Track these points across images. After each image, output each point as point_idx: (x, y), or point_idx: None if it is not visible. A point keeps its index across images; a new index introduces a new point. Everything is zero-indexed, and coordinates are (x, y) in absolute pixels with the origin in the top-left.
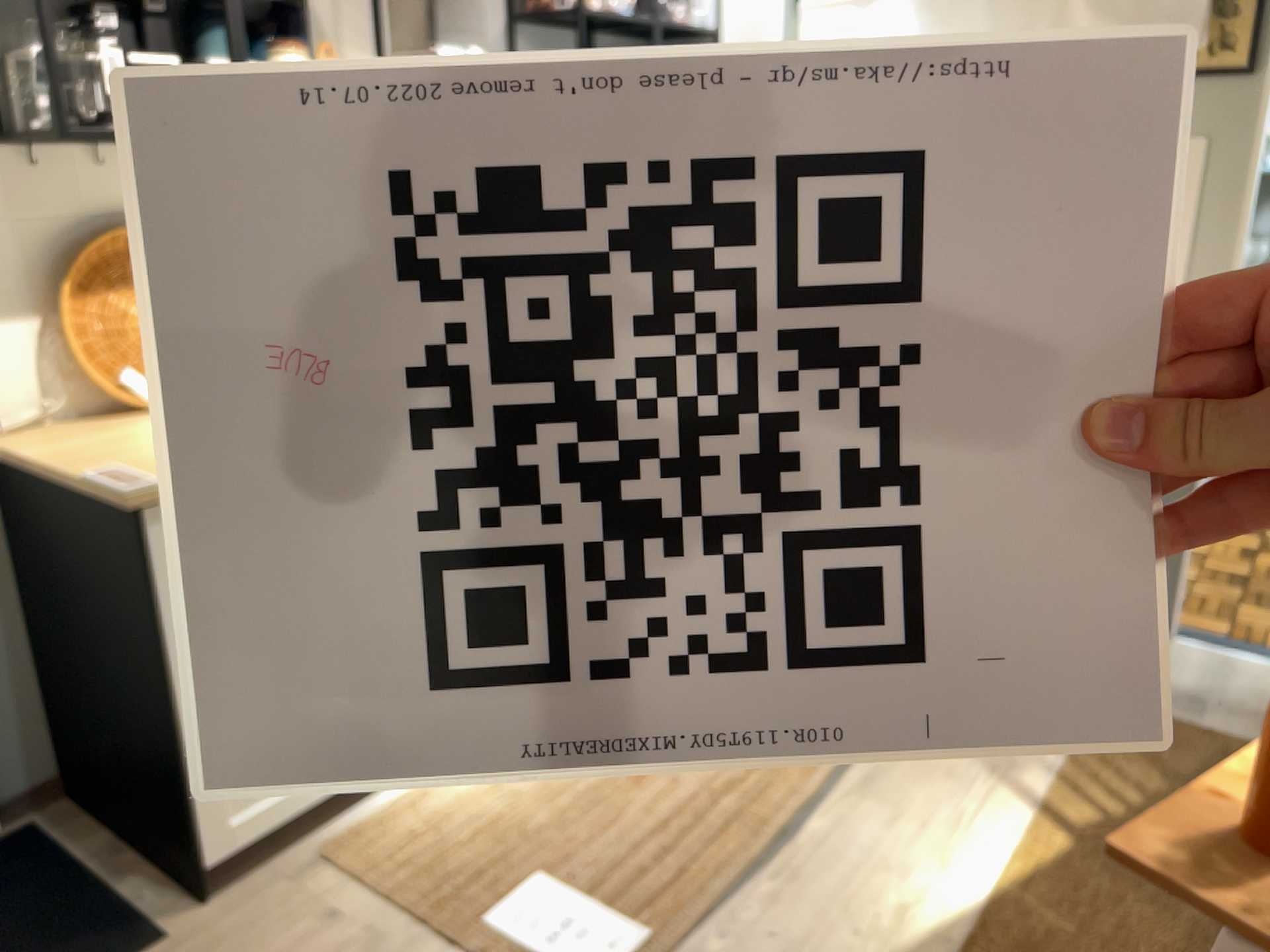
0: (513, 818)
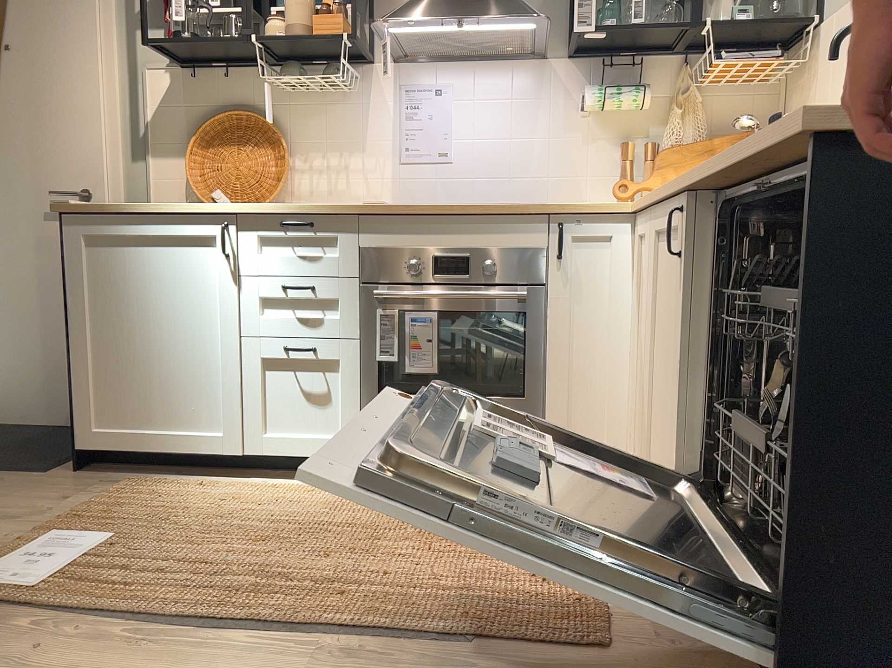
0: (185, 514)
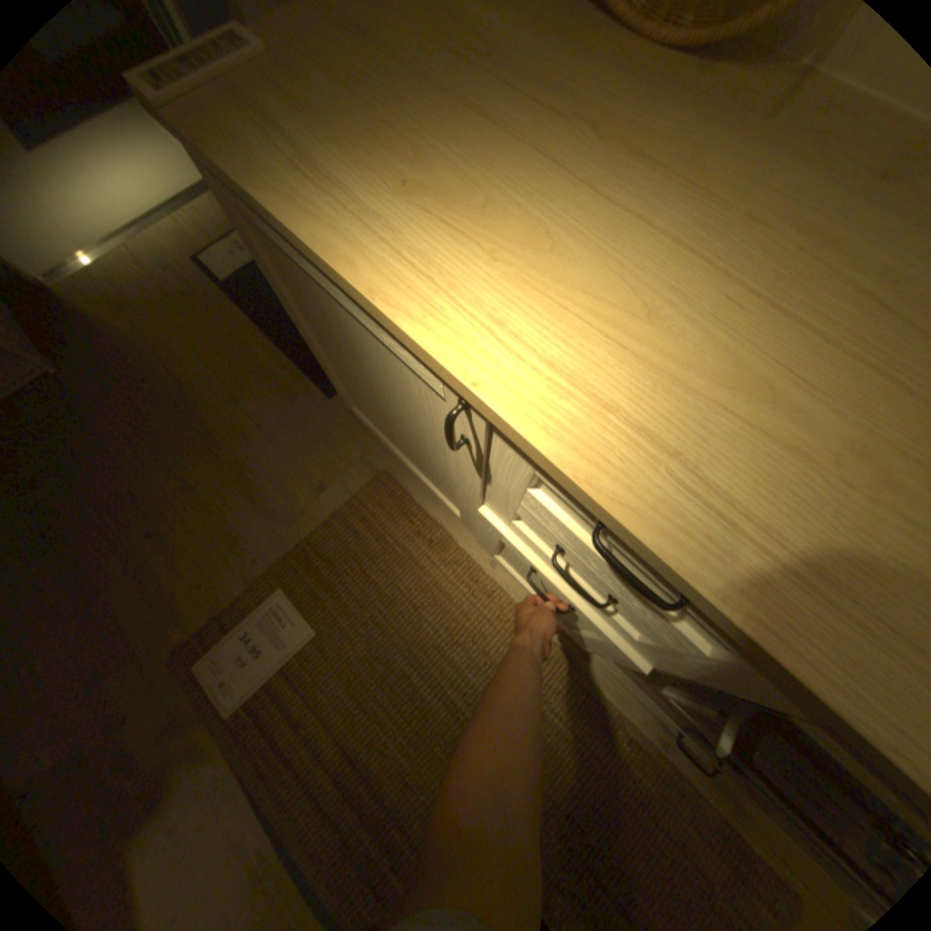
0: (388, 614)
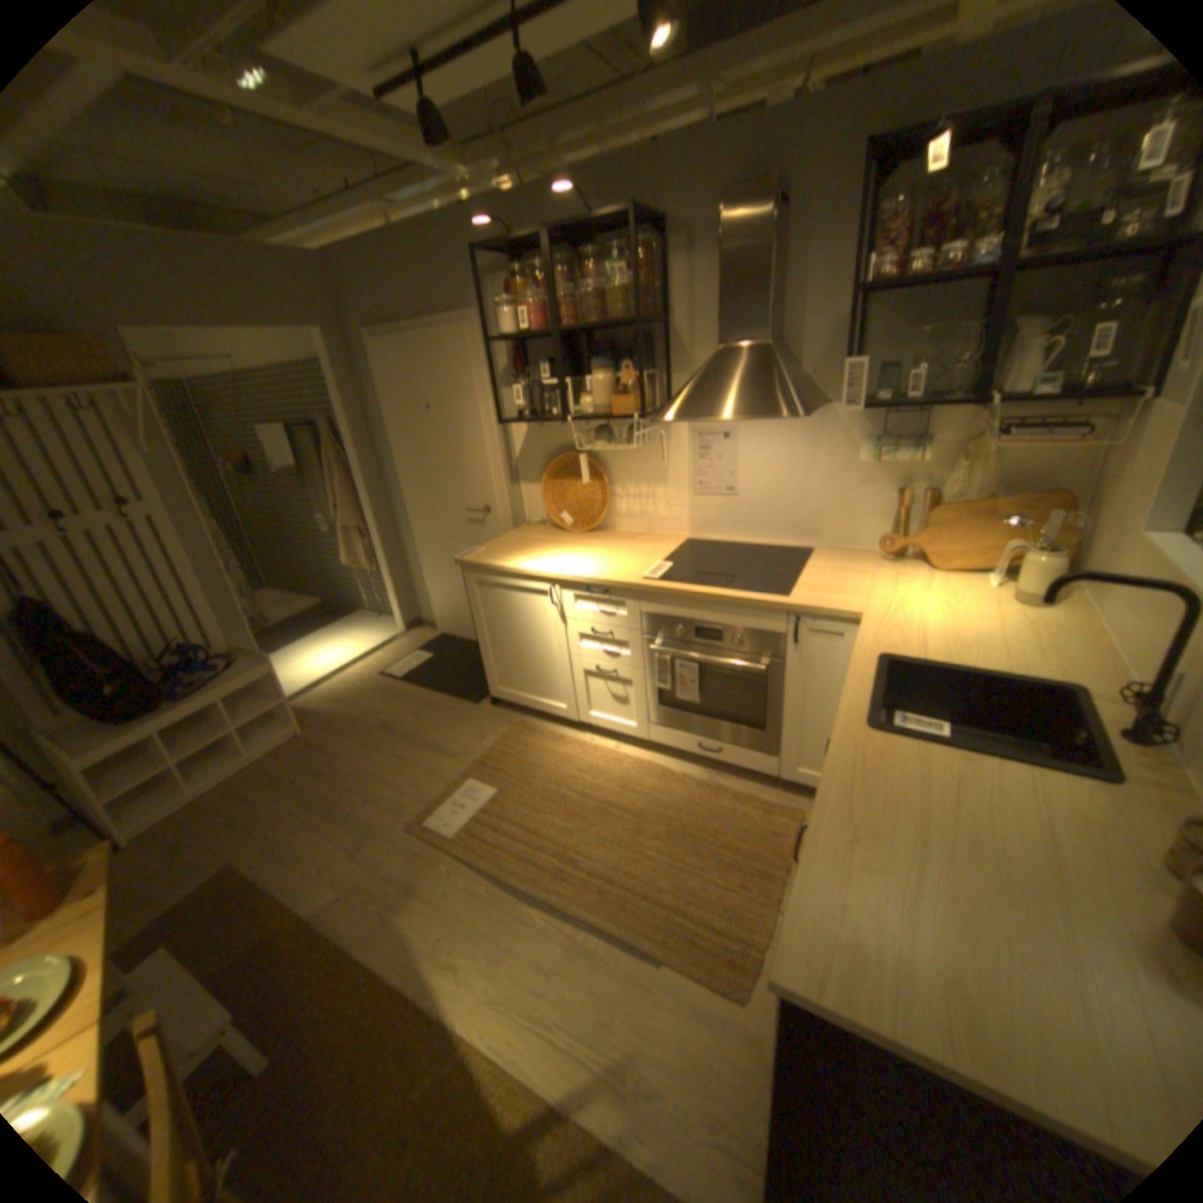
0: (537, 771)
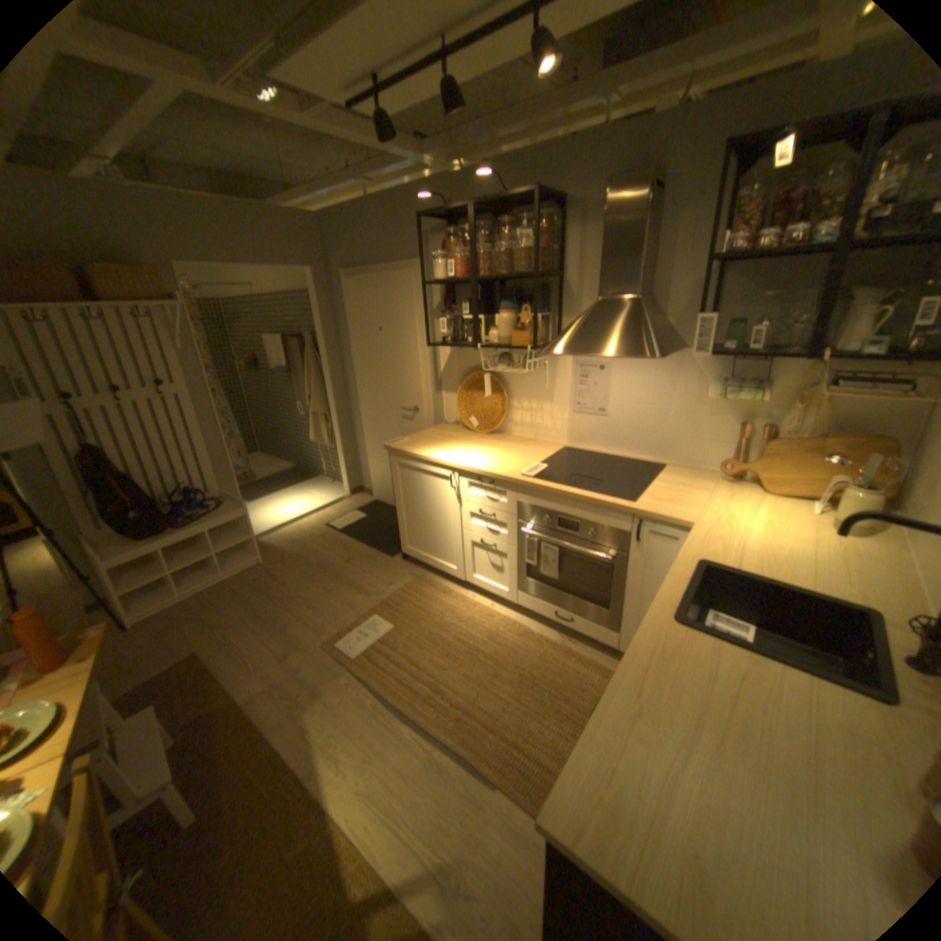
0: (427, 616)
